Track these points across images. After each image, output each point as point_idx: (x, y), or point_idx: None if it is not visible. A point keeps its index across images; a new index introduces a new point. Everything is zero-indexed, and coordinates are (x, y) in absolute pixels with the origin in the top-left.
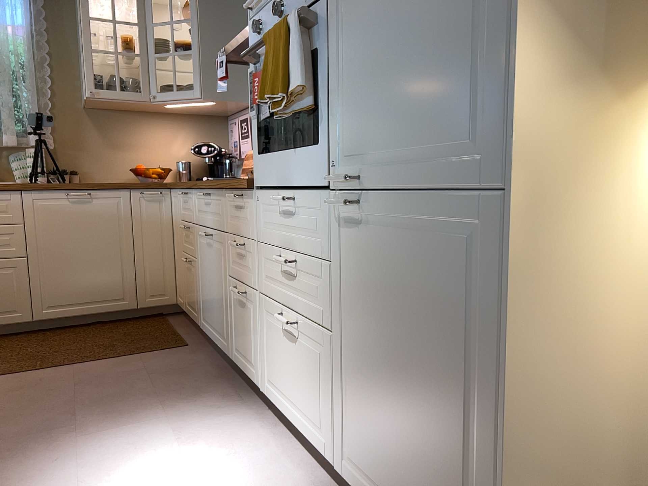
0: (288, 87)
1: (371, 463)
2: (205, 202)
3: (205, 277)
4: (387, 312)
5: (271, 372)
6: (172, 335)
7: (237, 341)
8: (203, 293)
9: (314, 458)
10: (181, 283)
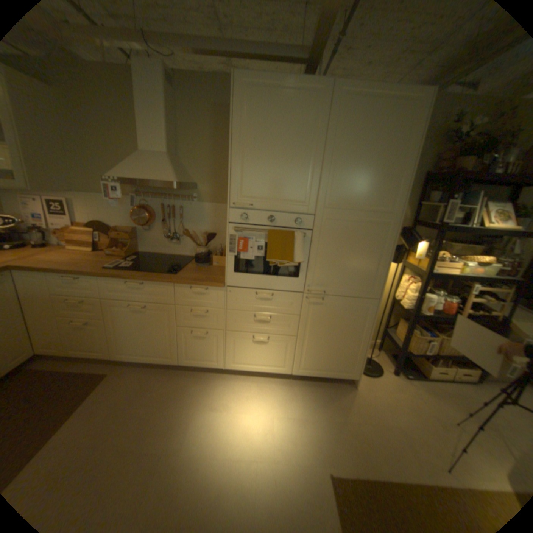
0: (293, 260)
1: (313, 365)
2: (128, 287)
3: (127, 330)
4: (329, 326)
5: (236, 358)
6: (73, 376)
7: (189, 355)
8: (120, 340)
9: (262, 377)
10: (51, 339)
